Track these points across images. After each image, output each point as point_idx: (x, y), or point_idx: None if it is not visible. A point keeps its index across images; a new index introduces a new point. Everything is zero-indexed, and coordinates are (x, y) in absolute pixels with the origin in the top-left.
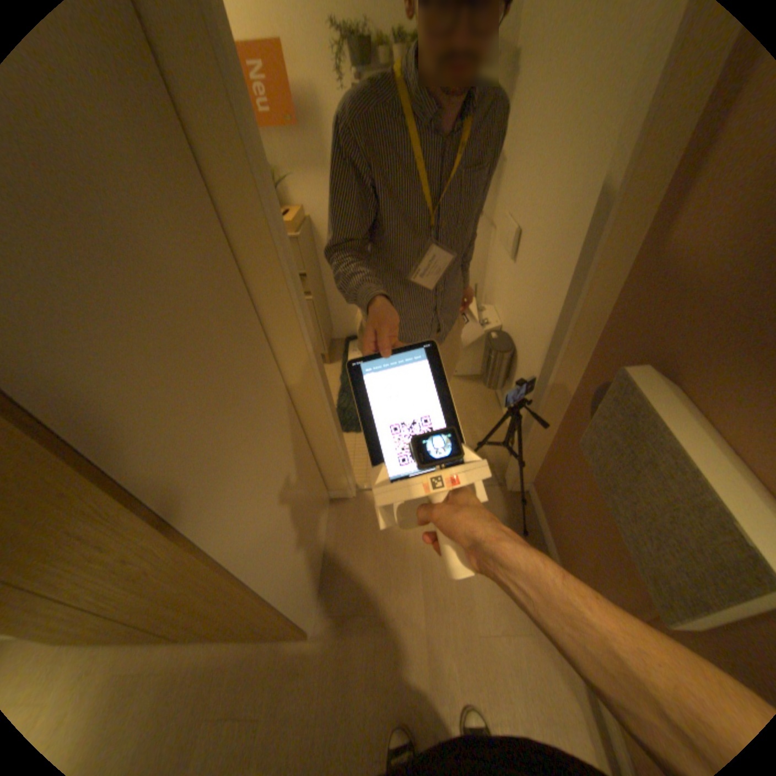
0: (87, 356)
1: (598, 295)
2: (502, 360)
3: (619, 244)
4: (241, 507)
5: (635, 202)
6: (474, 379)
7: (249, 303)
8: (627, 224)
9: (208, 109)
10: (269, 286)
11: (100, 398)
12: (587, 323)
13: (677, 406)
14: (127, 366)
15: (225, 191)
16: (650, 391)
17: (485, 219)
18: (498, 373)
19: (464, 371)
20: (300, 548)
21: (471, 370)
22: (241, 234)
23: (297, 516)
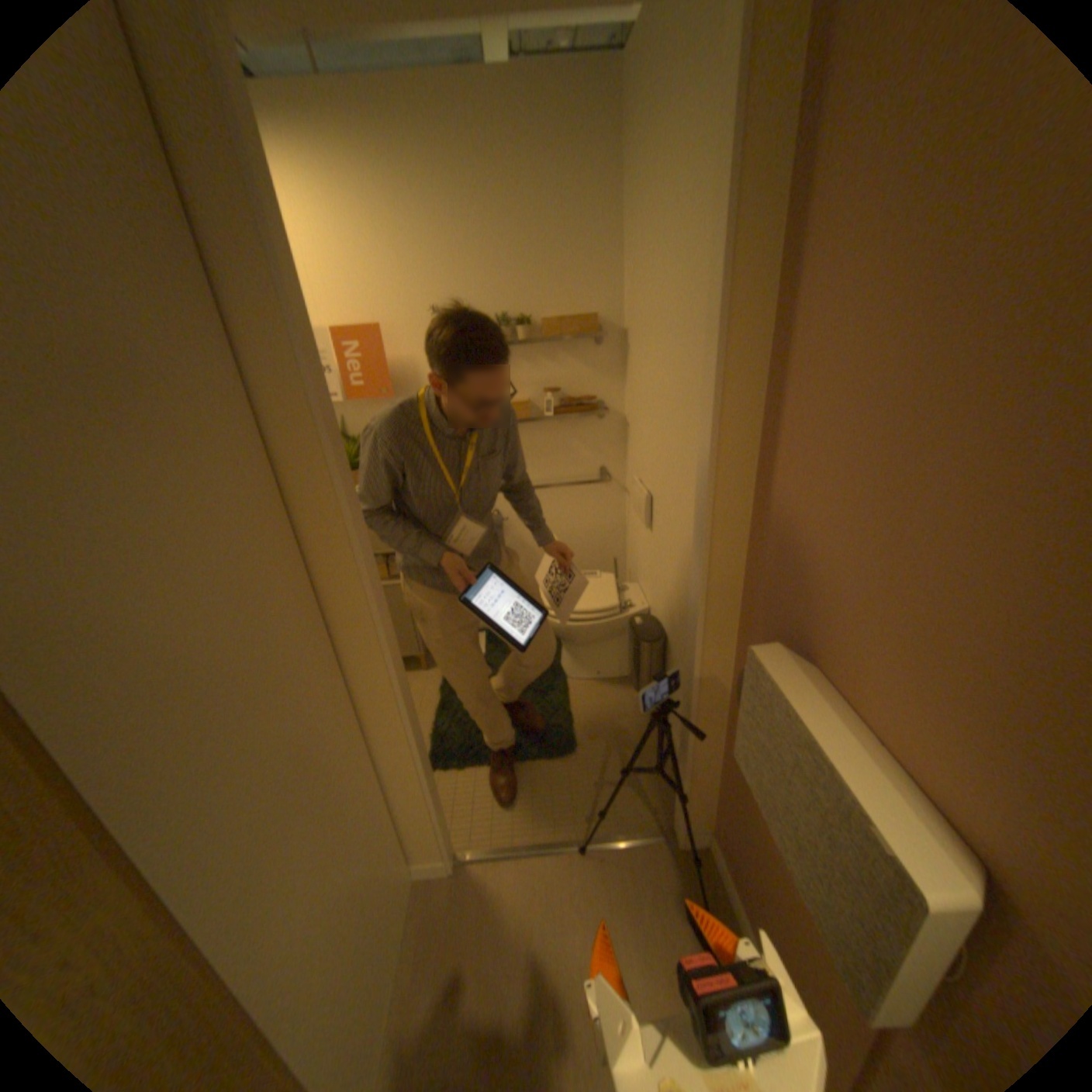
0: (98, 649)
1: (728, 566)
2: (651, 653)
3: (733, 511)
4: (260, 873)
5: (737, 471)
6: (624, 683)
7: (311, 590)
8: (735, 492)
9: (285, 399)
10: (337, 569)
11: (101, 698)
12: (725, 599)
13: (807, 689)
14: (141, 662)
15: (296, 470)
16: (780, 673)
17: (616, 485)
18: (649, 671)
19: (609, 672)
20: (351, 965)
21: (619, 670)
22: (309, 512)
23: (350, 903)
